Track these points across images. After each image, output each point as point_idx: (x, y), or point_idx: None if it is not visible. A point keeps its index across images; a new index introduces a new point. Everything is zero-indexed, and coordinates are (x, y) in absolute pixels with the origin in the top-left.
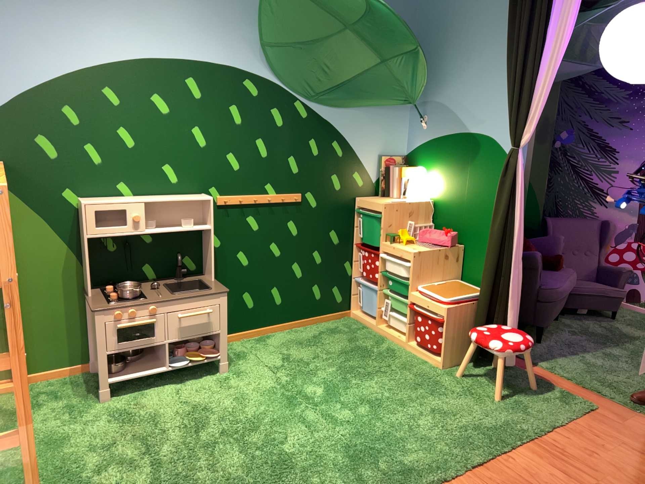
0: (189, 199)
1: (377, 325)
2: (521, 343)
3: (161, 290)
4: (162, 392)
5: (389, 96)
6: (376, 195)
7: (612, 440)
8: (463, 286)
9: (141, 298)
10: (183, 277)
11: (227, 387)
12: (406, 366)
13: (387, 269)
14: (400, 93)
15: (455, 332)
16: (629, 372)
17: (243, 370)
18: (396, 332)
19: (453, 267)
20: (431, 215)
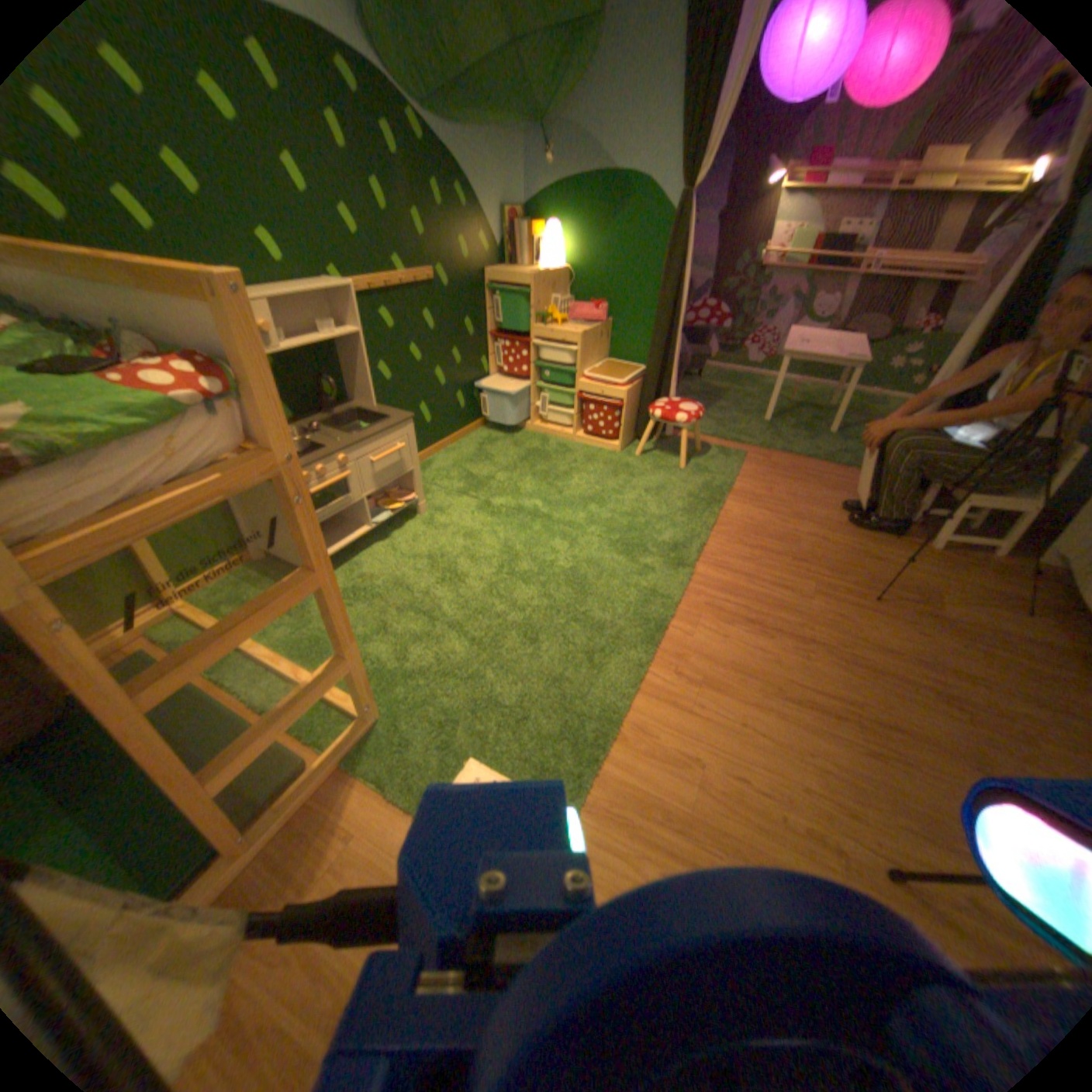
0: (310, 283)
1: (530, 424)
2: (699, 412)
3: (317, 432)
4: (370, 558)
5: (513, 102)
6: (499, 262)
7: (776, 478)
8: (620, 365)
9: (307, 449)
10: (326, 408)
11: (440, 529)
12: (588, 459)
13: (535, 358)
14: (526, 97)
15: (626, 415)
16: (747, 421)
17: (437, 506)
18: (554, 426)
19: (602, 346)
20: (567, 285)
